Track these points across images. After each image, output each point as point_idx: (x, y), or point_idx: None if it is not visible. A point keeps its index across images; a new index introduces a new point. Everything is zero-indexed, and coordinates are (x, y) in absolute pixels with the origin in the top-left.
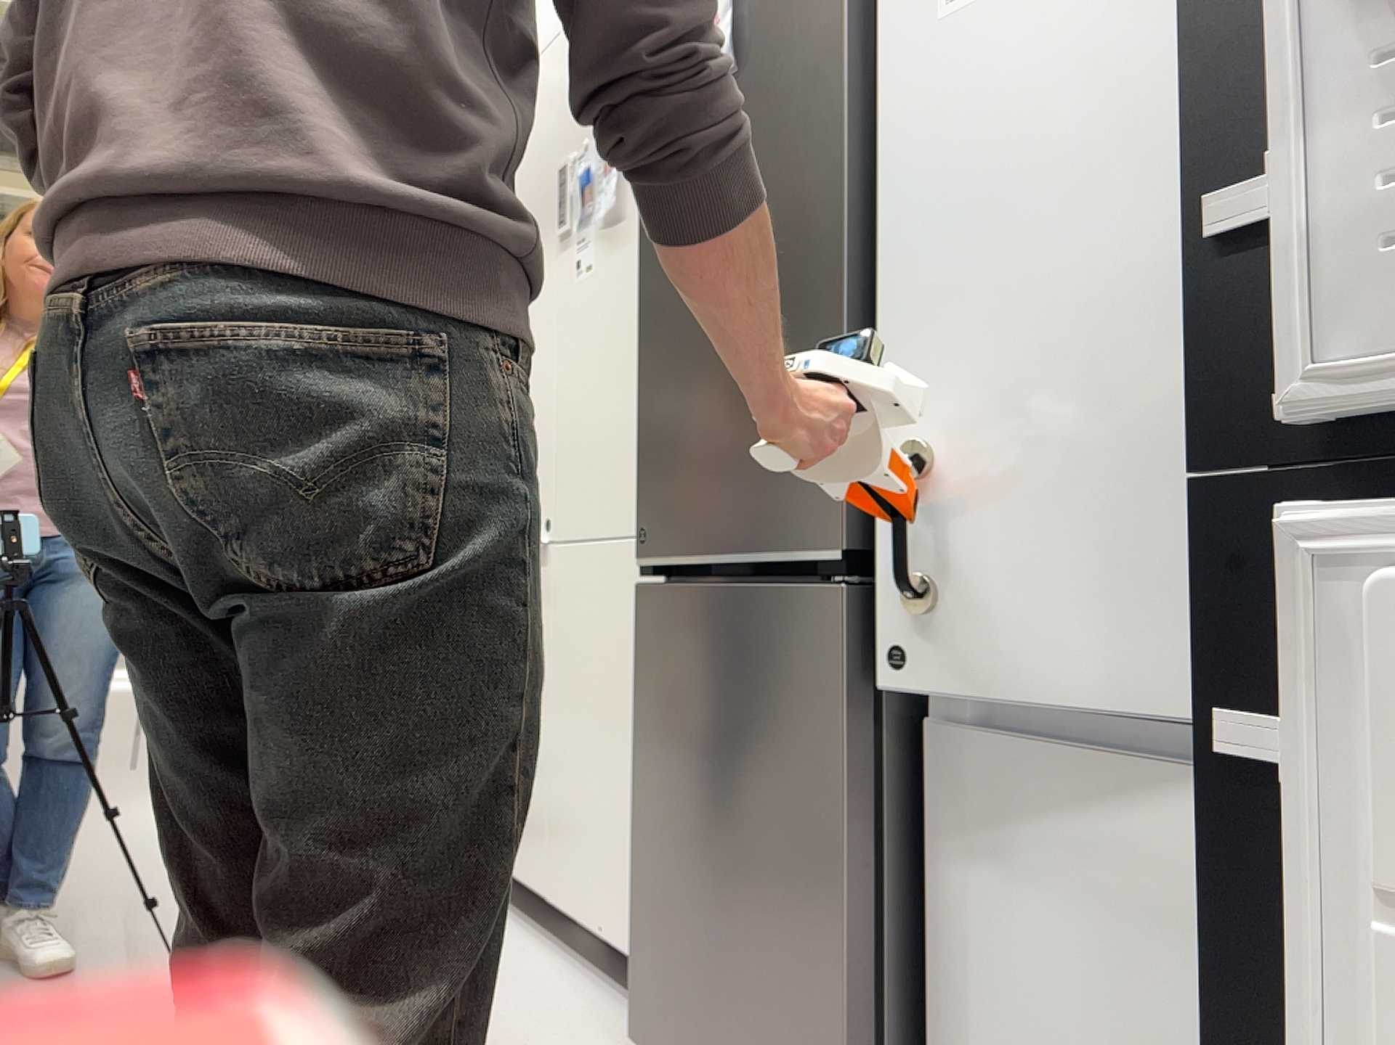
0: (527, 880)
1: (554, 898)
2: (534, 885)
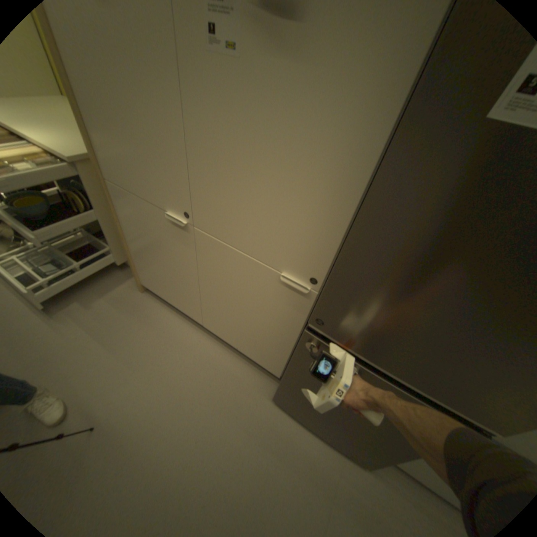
0: (190, 315)
1: (207, 327)
2: (194, 318)
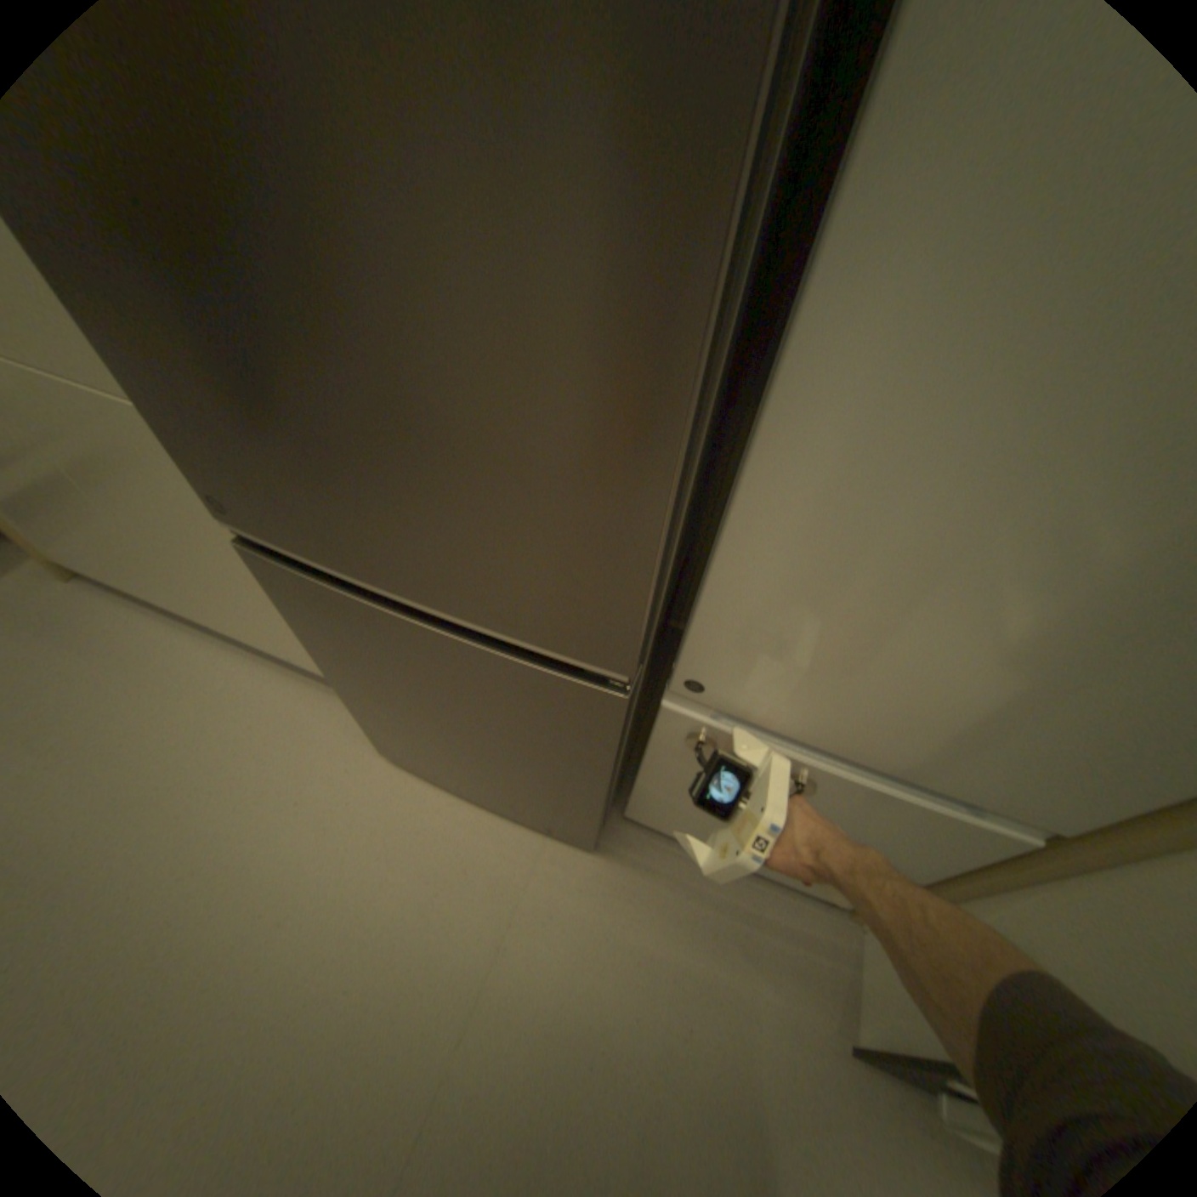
0: (173, 608)
1: (217, 627)
2: (183, 612)
